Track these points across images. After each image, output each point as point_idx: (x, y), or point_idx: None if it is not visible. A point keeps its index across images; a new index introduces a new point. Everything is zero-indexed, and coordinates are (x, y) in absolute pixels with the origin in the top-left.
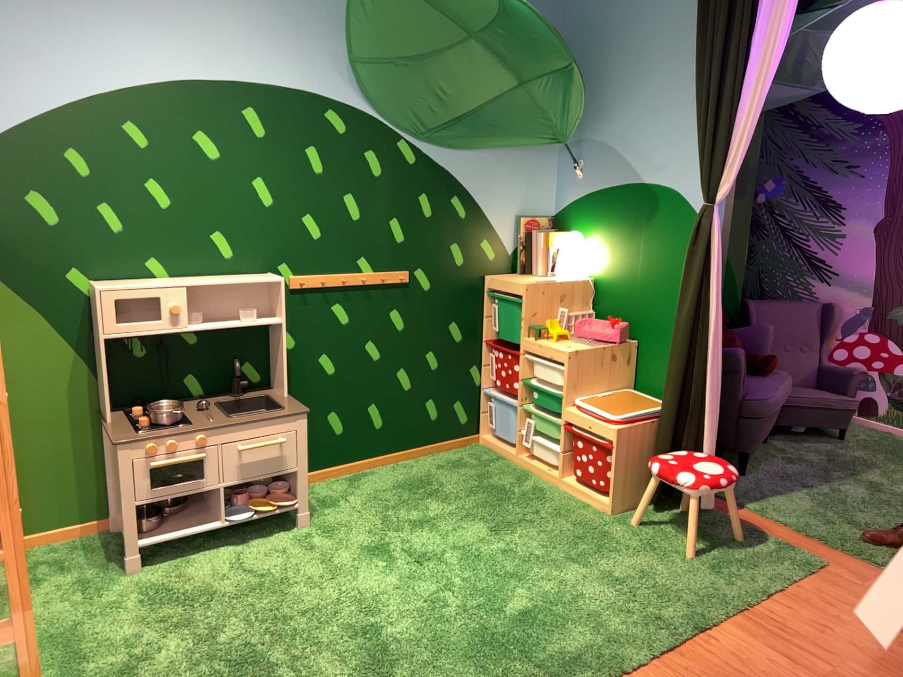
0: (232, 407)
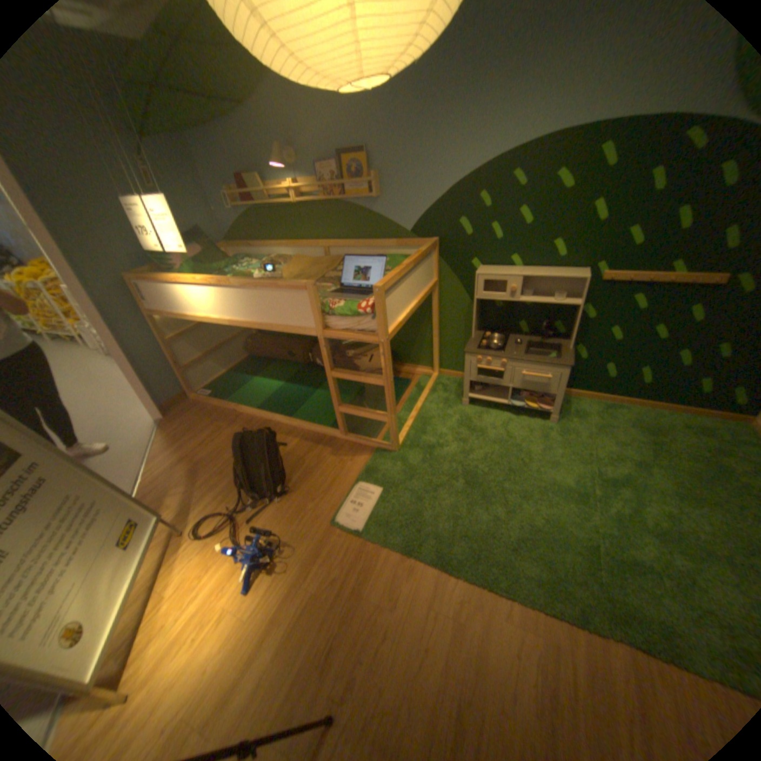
0: (537, 346)
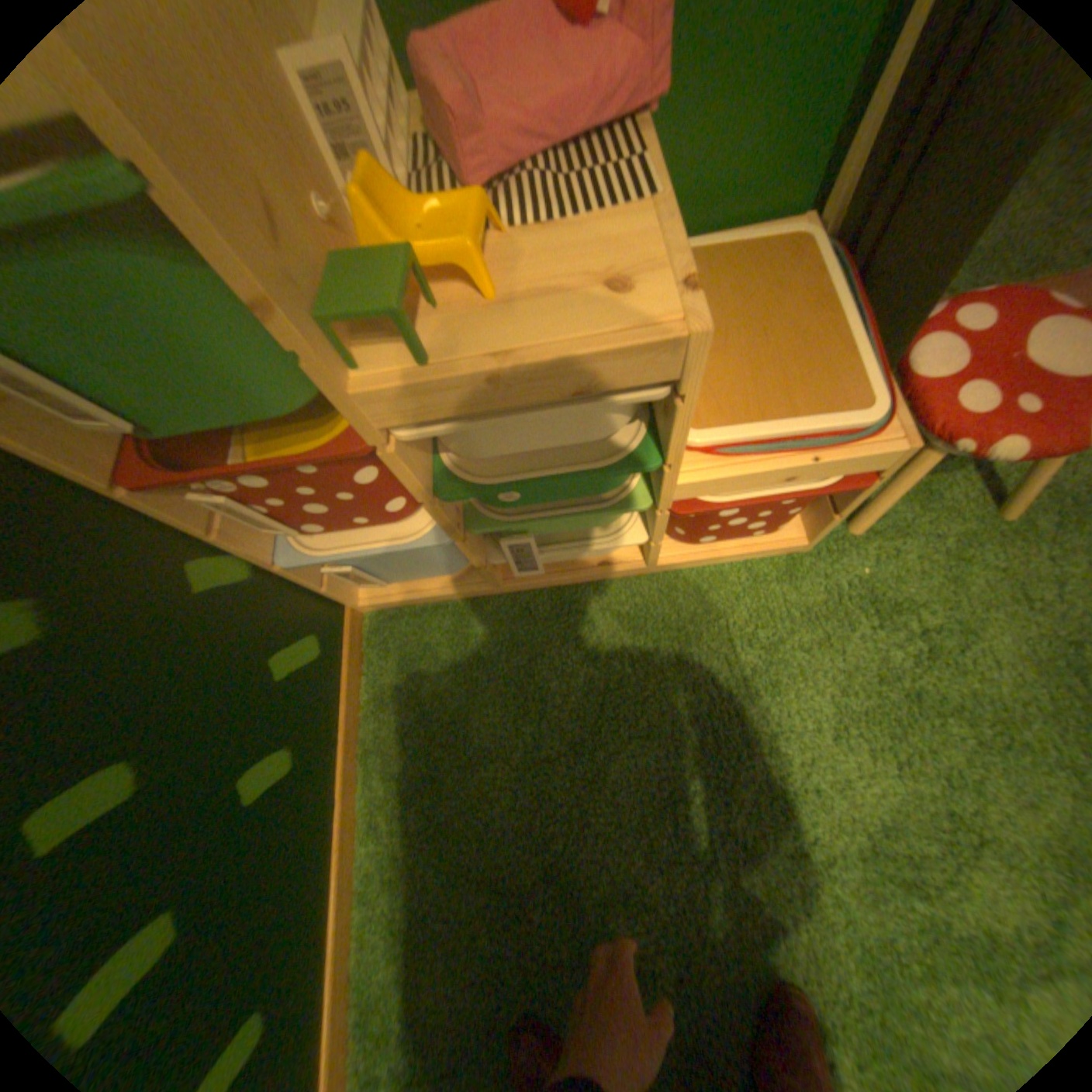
0: None
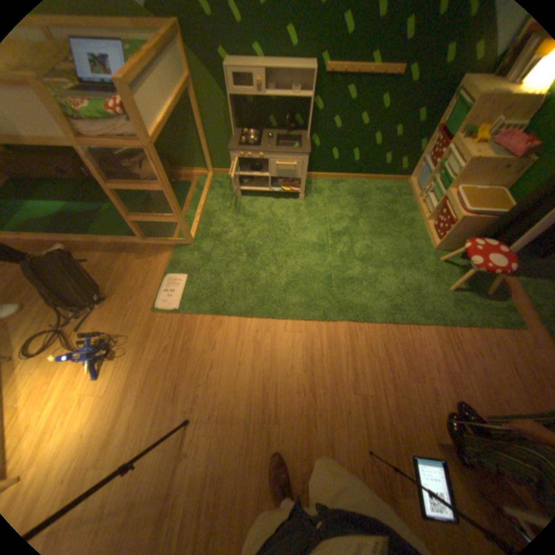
0: (284, 139)
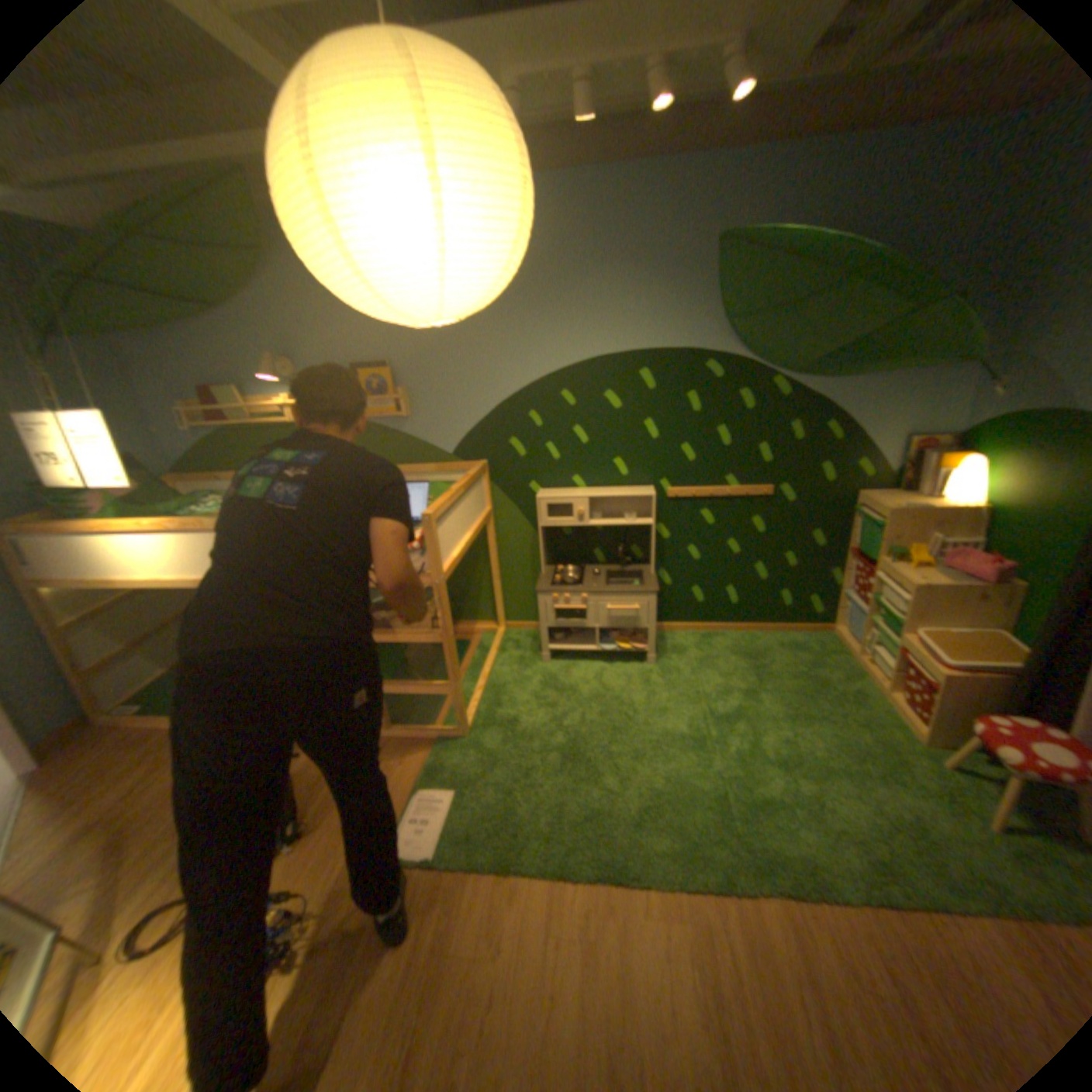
0: (617, 576)
